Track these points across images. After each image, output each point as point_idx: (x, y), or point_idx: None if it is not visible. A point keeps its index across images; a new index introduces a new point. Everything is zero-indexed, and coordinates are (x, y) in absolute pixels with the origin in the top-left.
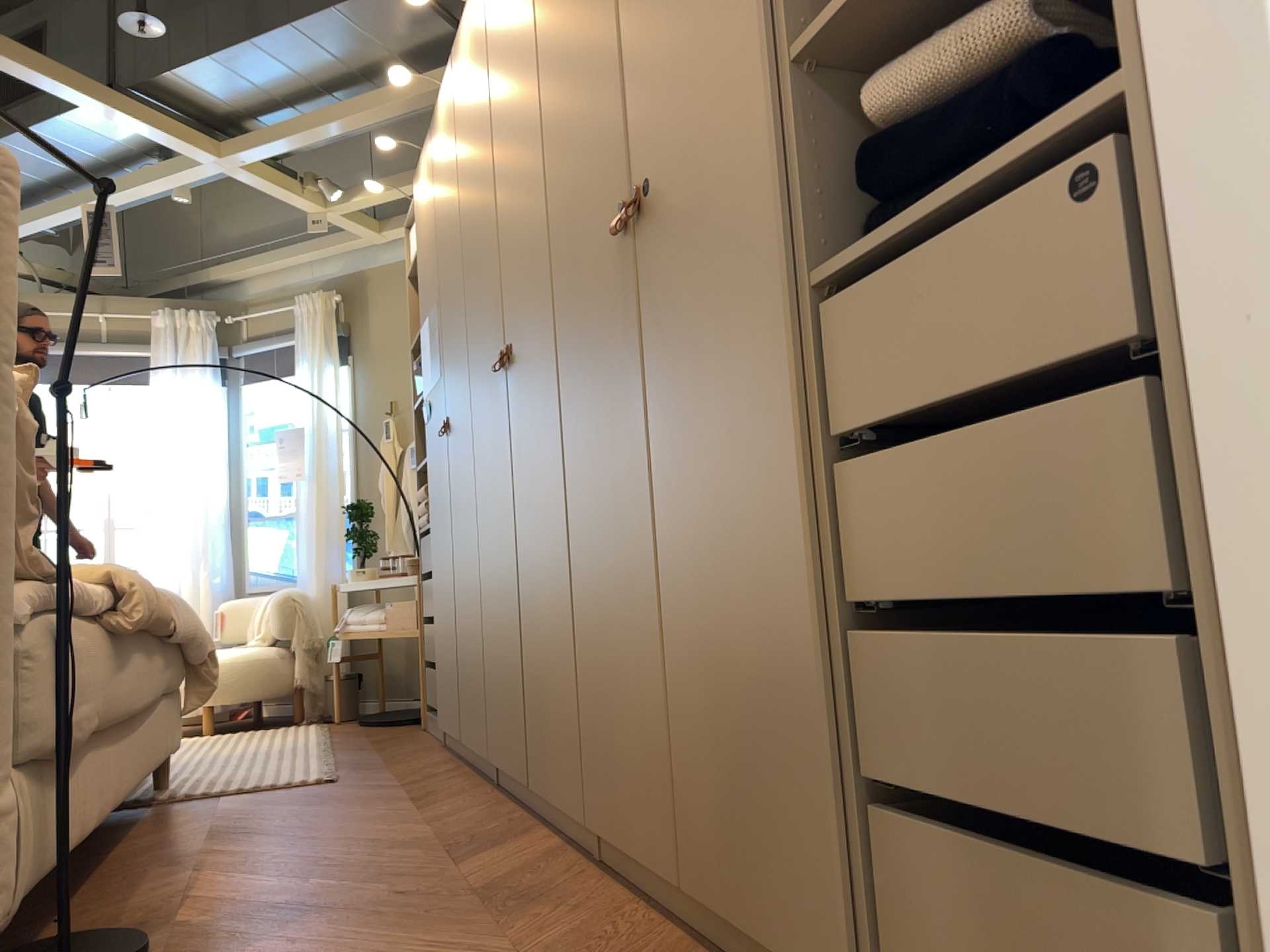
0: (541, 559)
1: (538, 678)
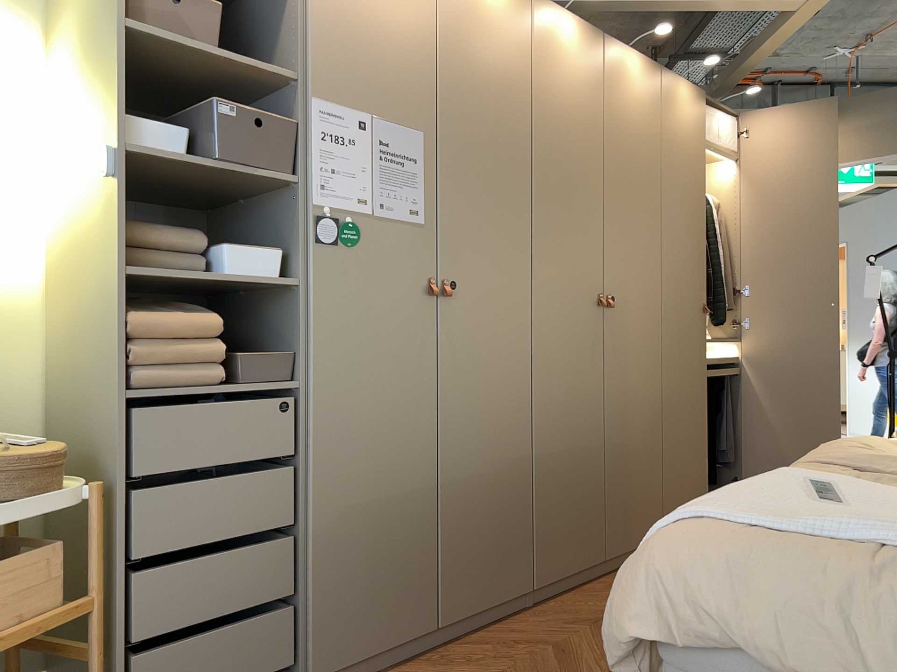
0: (634, 426)
1: (622, 495)
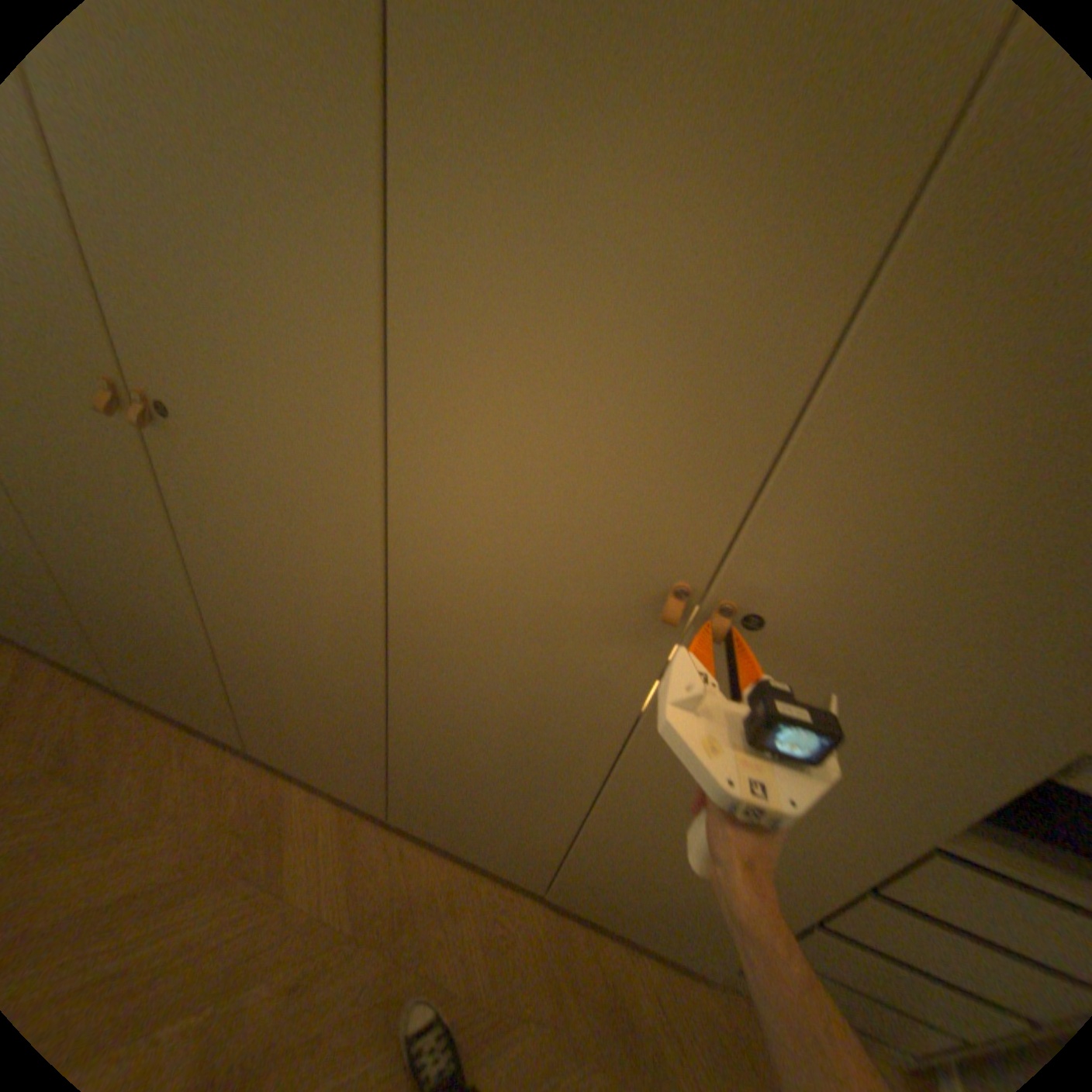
0: (280, 667)
1: (264, 724)
